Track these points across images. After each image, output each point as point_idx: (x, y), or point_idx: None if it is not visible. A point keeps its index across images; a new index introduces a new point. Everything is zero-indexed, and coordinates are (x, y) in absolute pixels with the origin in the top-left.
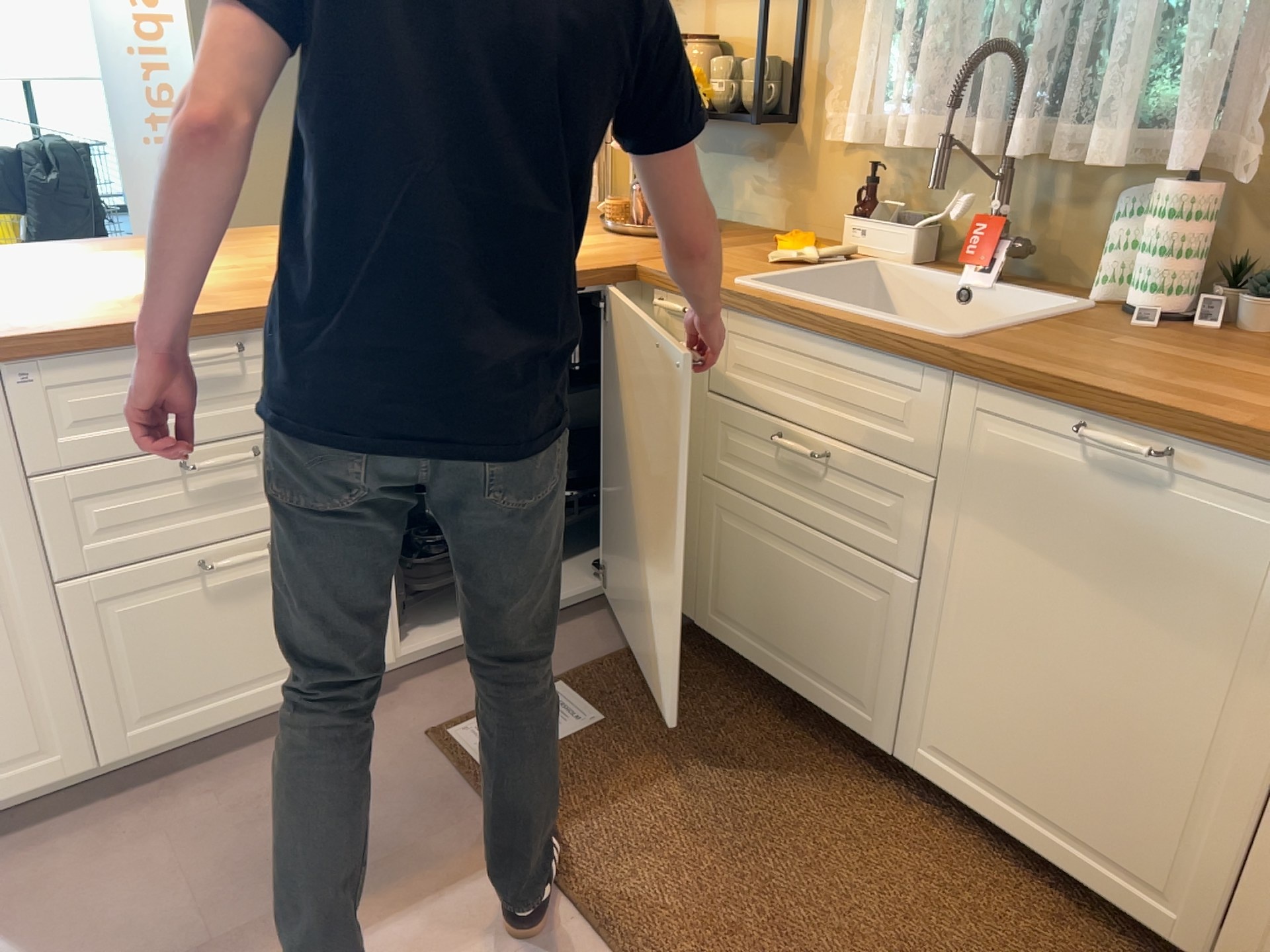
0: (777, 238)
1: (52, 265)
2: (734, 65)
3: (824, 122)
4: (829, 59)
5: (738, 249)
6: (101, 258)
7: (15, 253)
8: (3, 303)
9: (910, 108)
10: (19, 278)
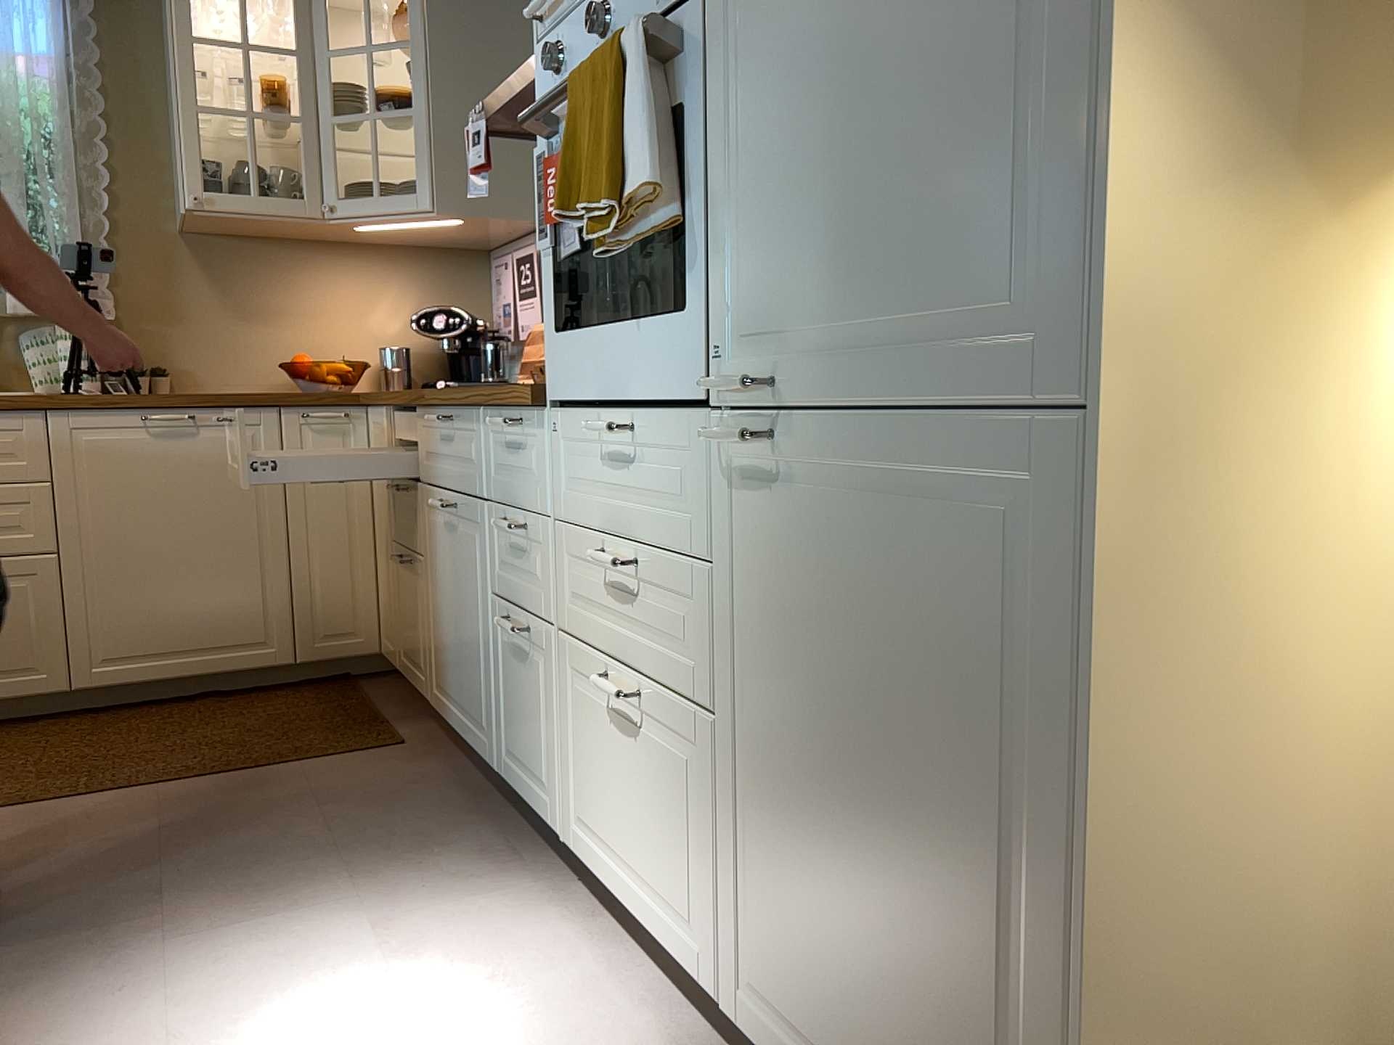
0: None
1: None
2: None
3: None
4: None
5: None
6: None
7: None
8: None
9: None
10: None
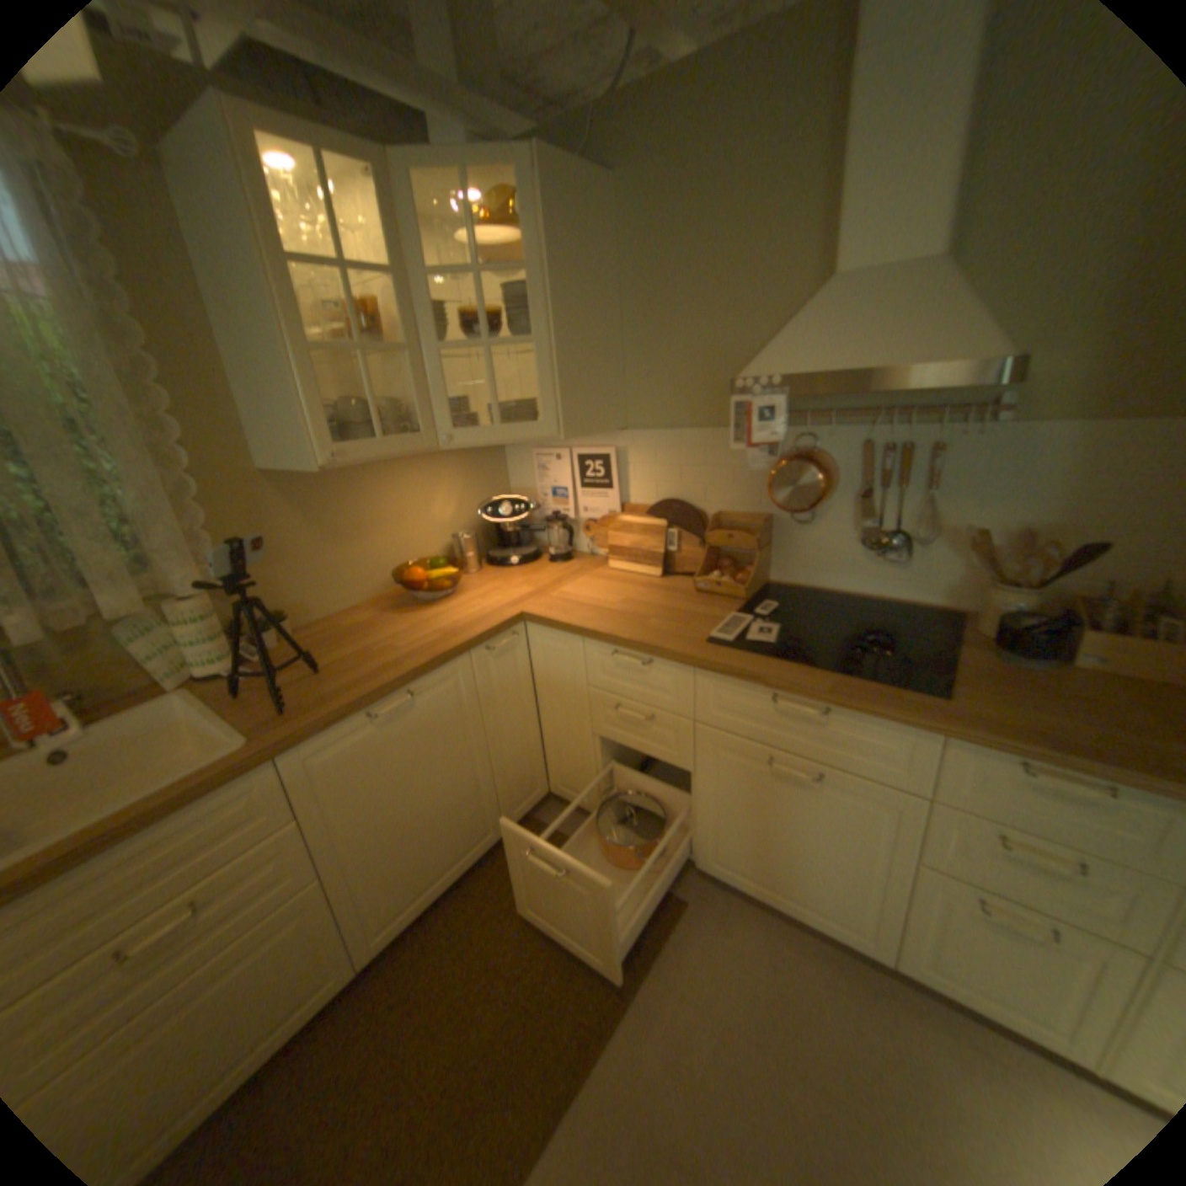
0: None
1: None
2: None
3: None
4: None
5: None
6: None
7: None
8: None
9: None
10: None
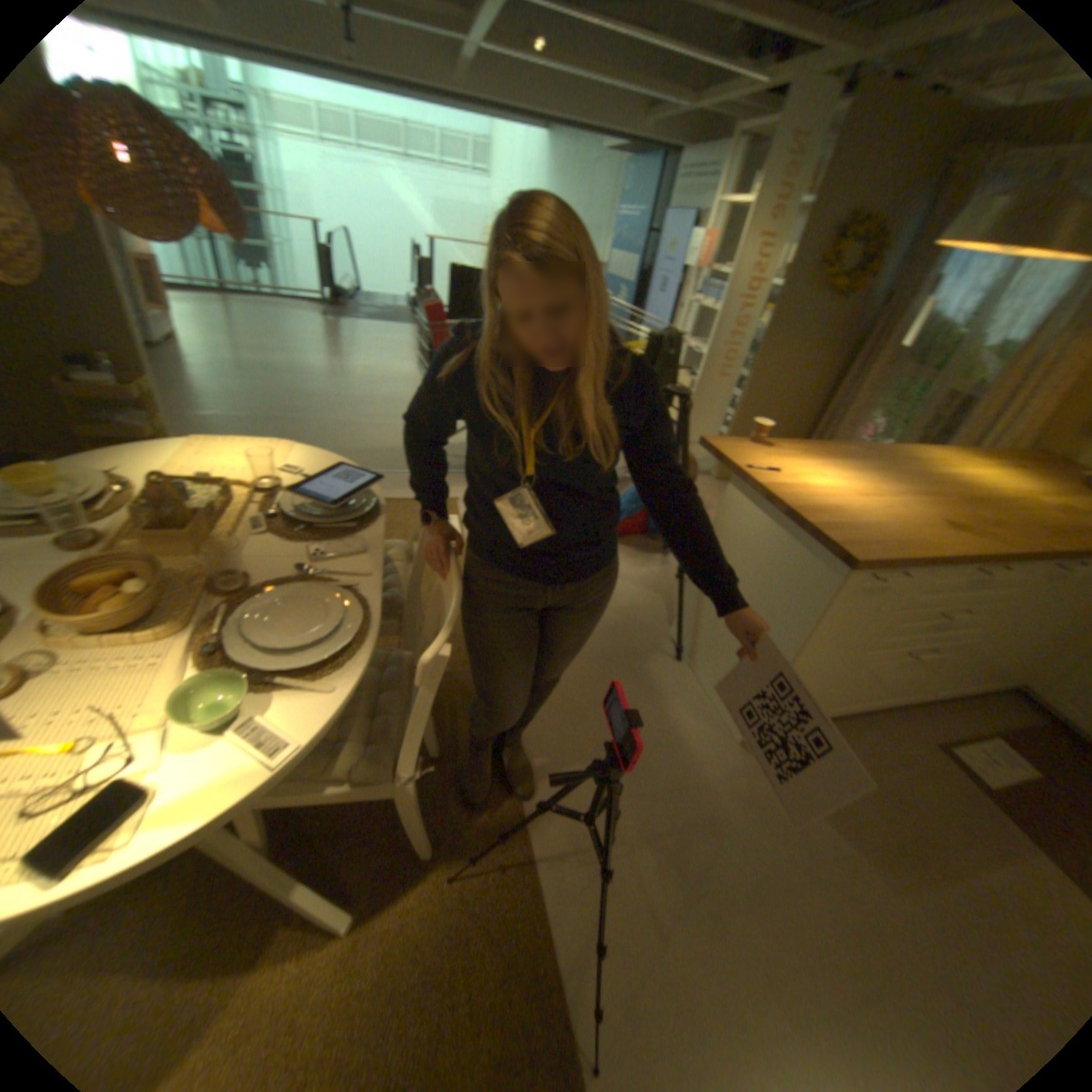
0: None
1: (839, 468)
2: None
3: None
4: None
5: None
6: (854, 466)
7: (799, 448)
8: (882, 510)
9: None
10: (847, 481)
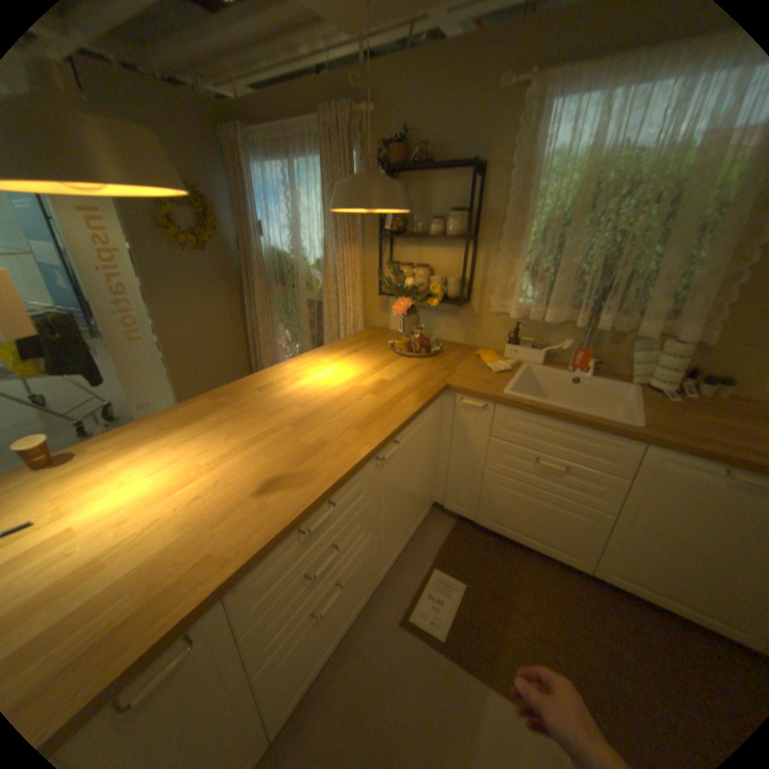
0: (480, 355)
1: (158, 452)
2: (445, 279)
3: (485, 302)
4: (489, 277)
5: (466, 361)
6: (183, 437)
7: (118, 441)
8: (173, 519)
9: (541, 303)
10: (153, 477)
